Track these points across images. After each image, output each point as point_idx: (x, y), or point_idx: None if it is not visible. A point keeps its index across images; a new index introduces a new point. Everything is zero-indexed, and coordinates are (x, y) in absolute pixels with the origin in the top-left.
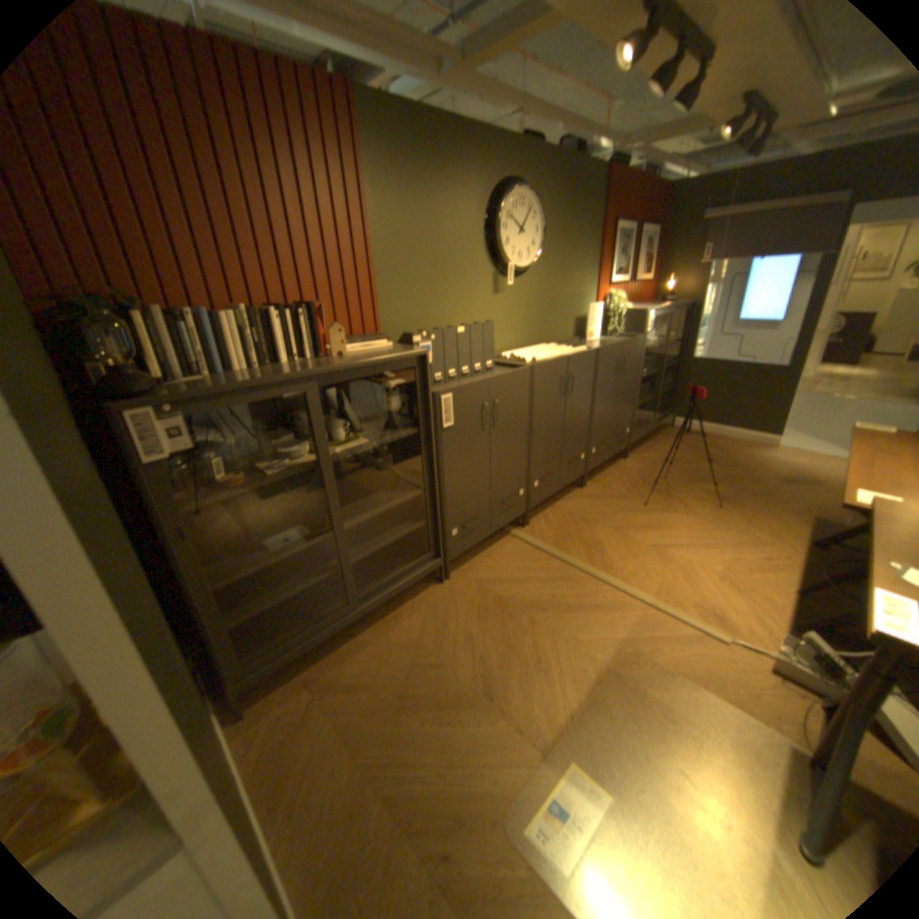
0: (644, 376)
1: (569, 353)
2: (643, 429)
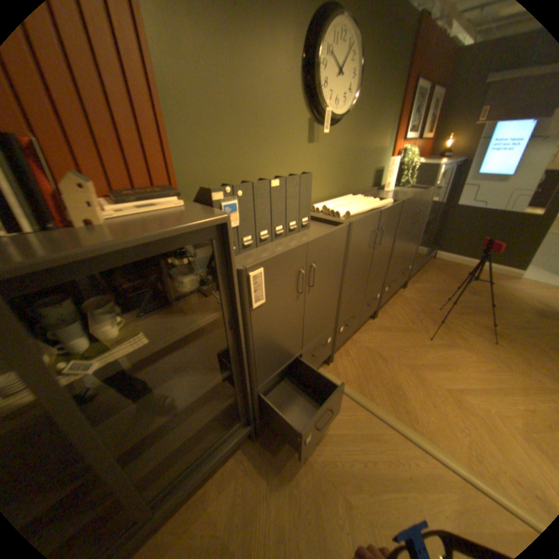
0: (425, 221)
1: (379, 205)
2: (418, 263)
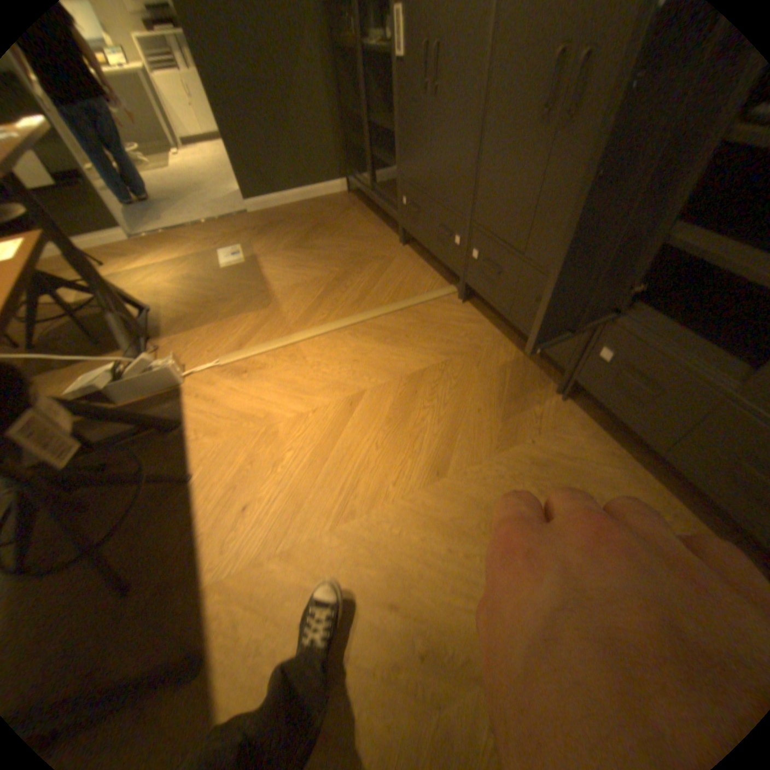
0: None
1: None
2: None
